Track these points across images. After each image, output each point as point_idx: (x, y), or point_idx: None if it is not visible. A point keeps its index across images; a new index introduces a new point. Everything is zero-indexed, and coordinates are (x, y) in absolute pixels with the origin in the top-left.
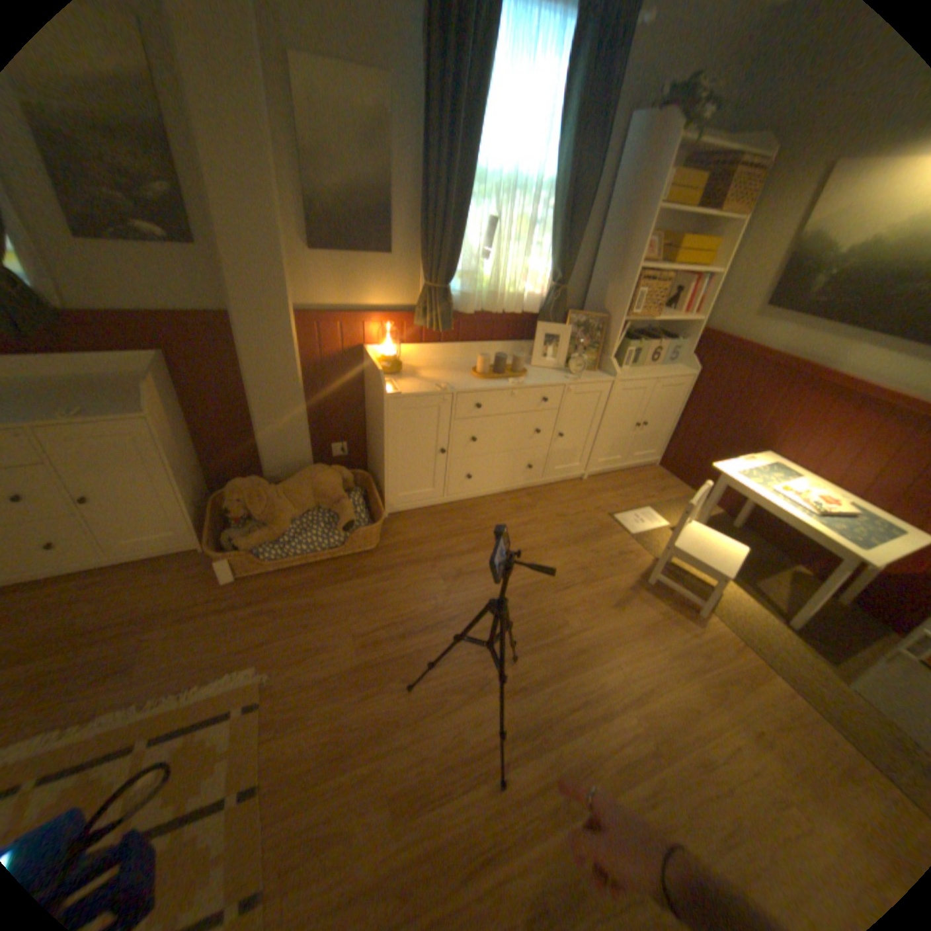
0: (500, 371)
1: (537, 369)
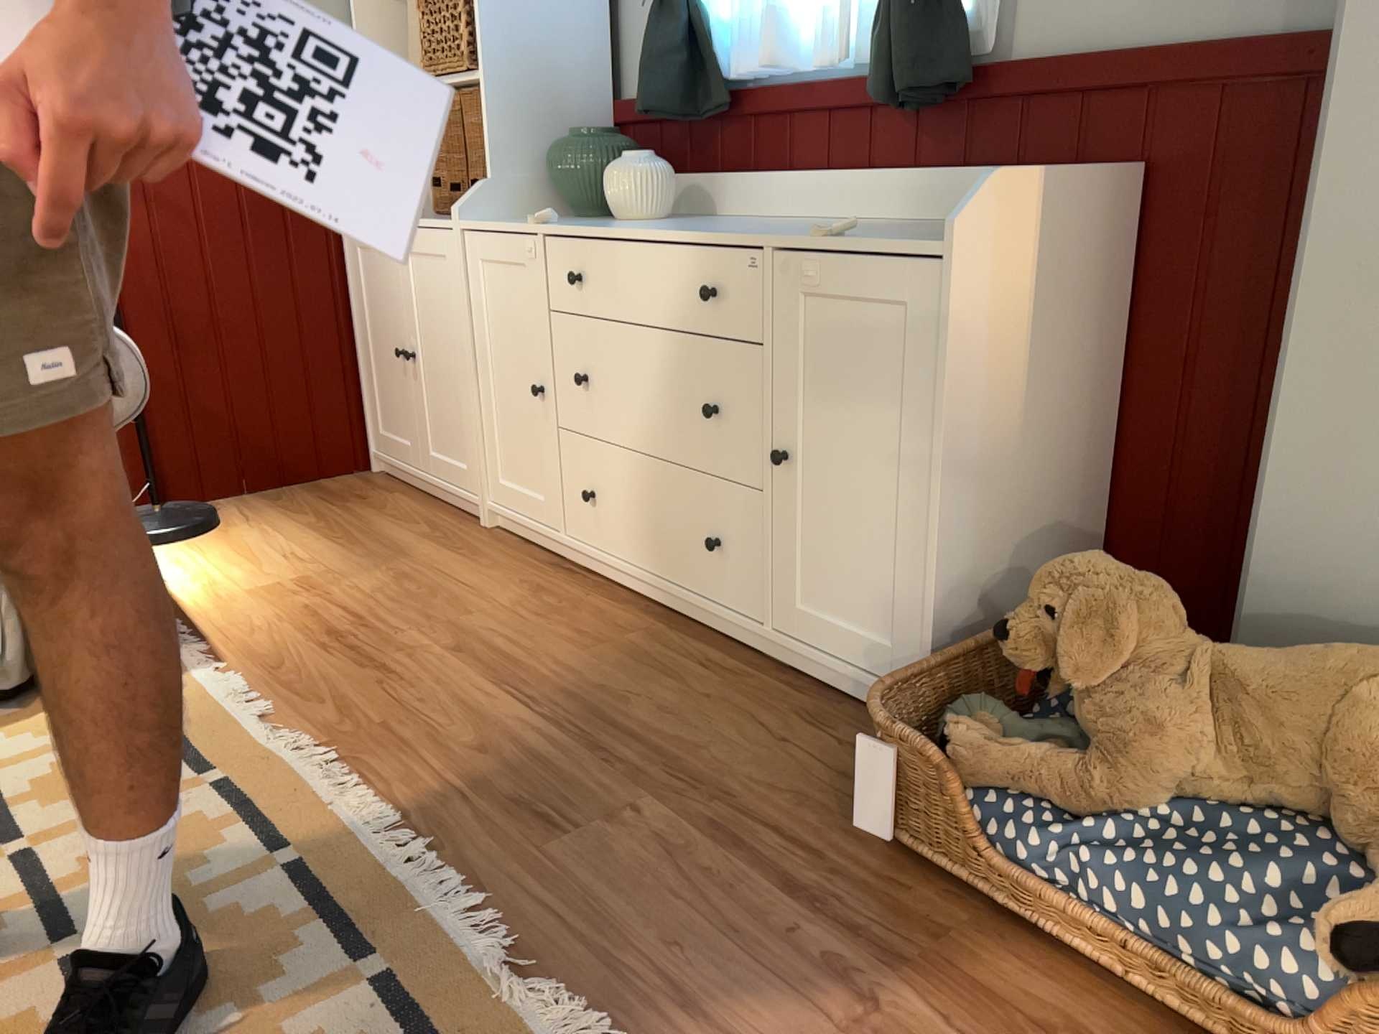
0: None
1: None
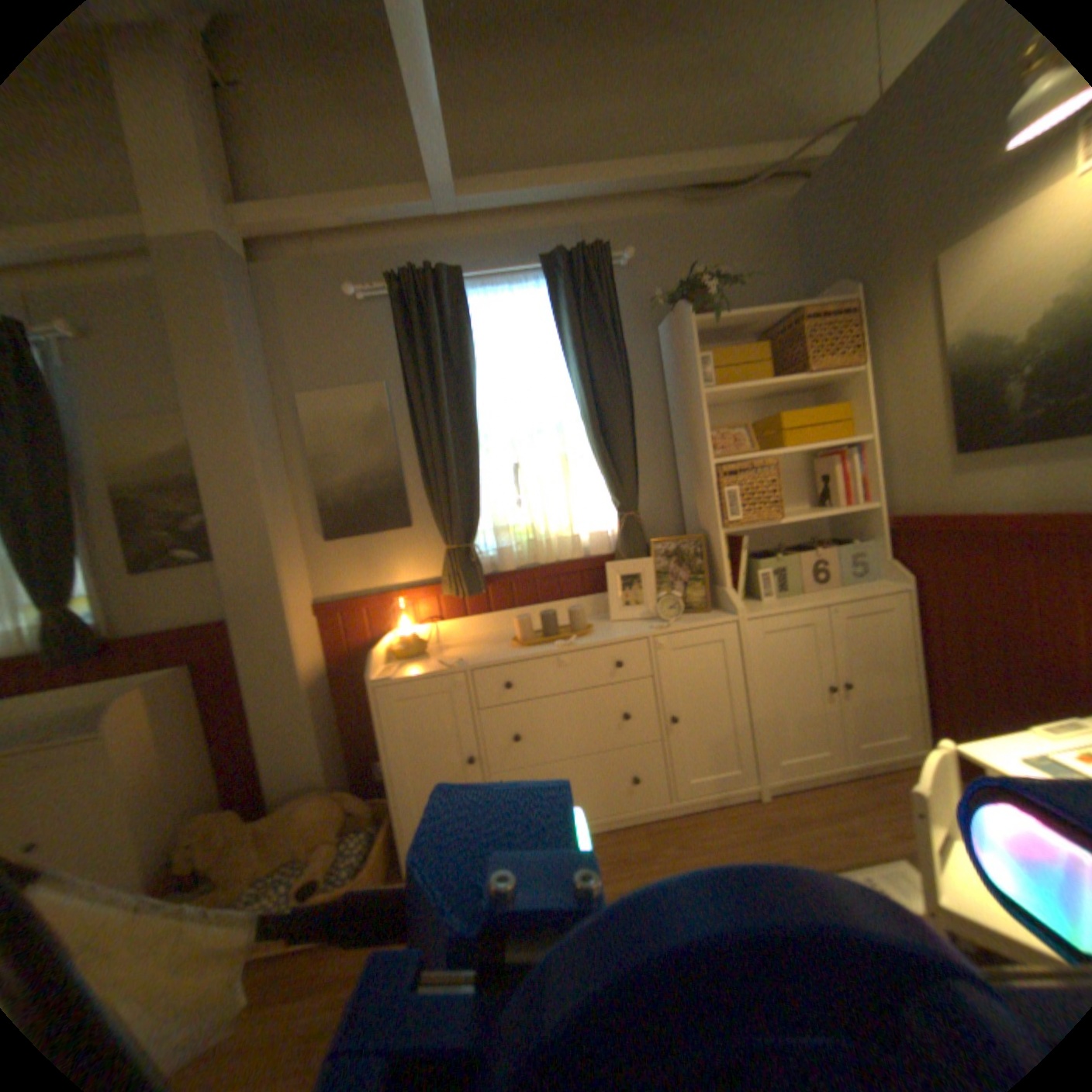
0: (552, 630)
1: (621, 621)
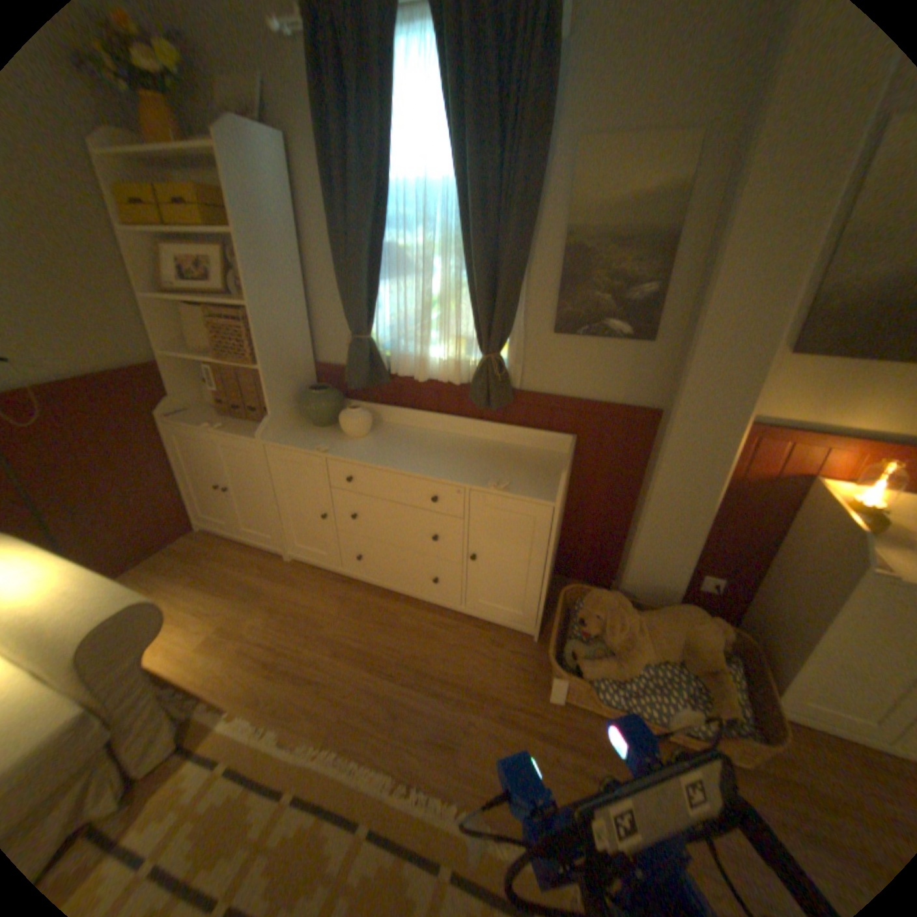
0: None
1: None
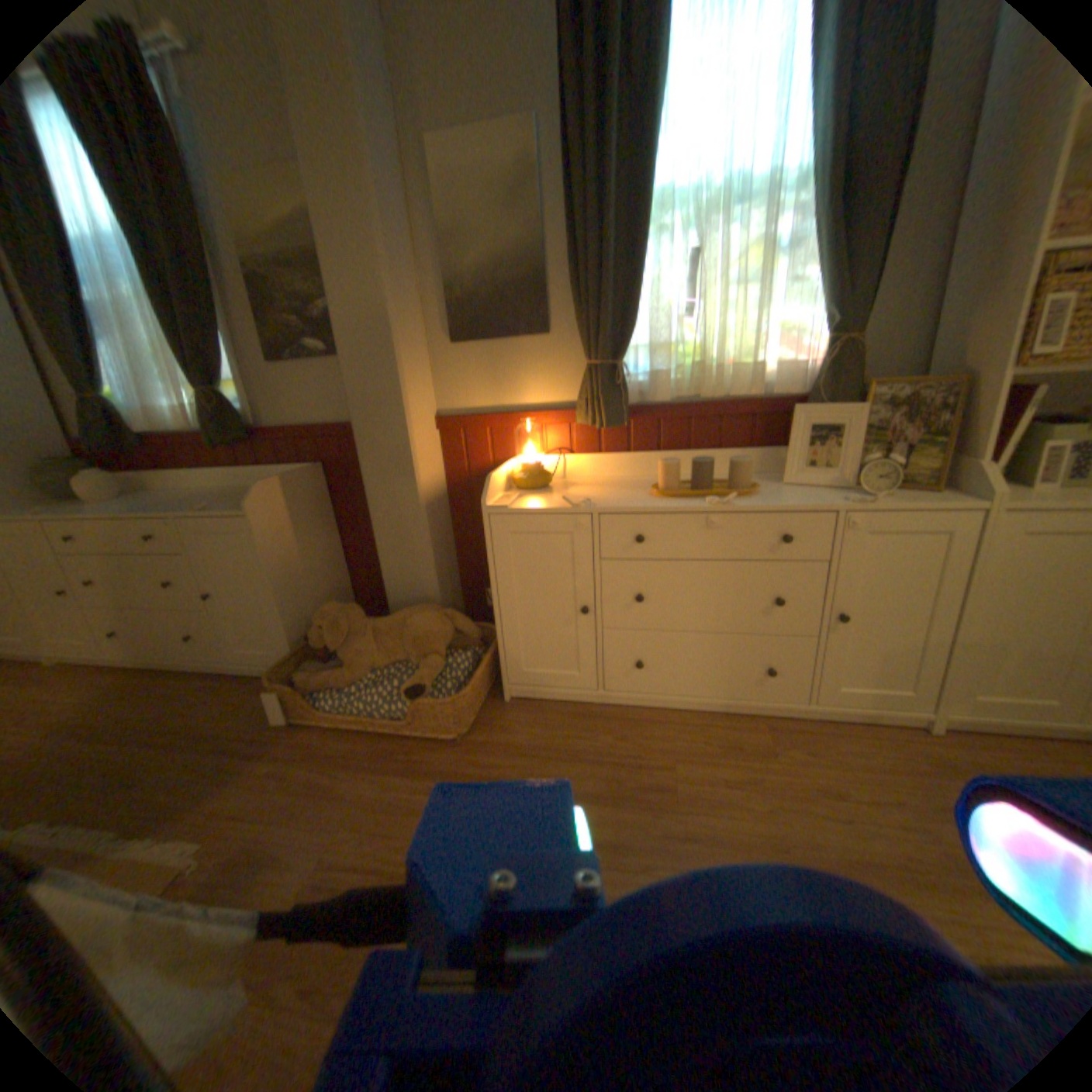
0: (705, 483)
1: (800, 486)
